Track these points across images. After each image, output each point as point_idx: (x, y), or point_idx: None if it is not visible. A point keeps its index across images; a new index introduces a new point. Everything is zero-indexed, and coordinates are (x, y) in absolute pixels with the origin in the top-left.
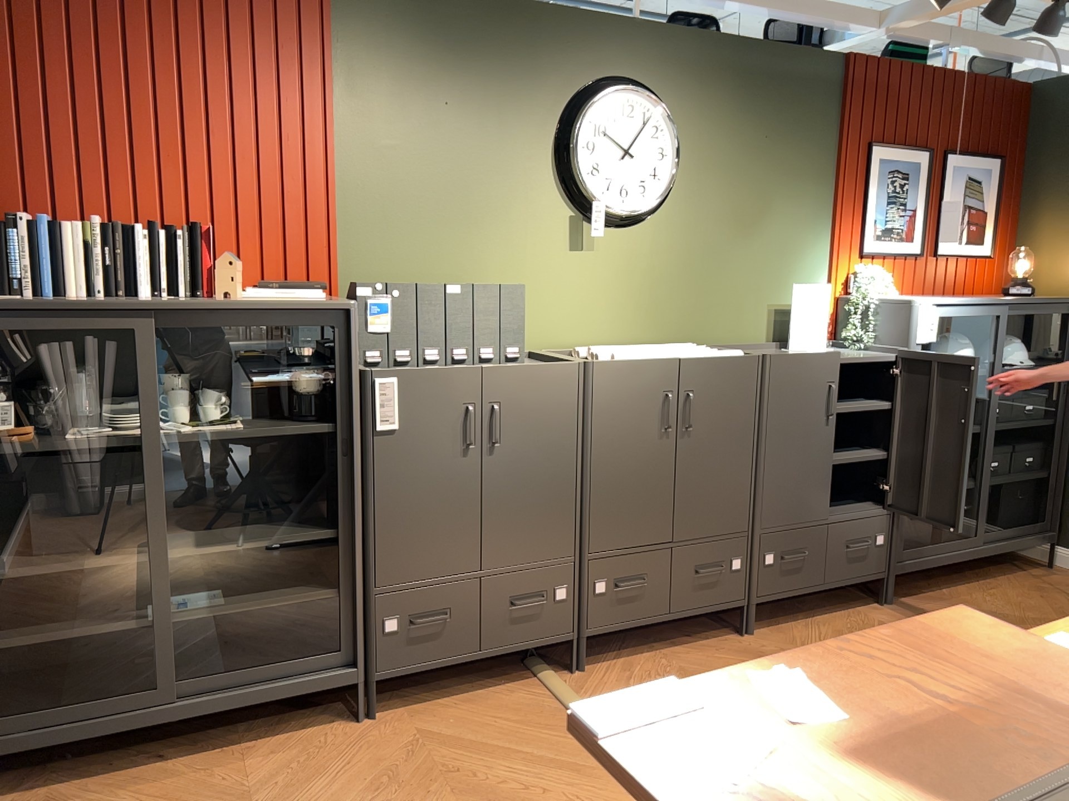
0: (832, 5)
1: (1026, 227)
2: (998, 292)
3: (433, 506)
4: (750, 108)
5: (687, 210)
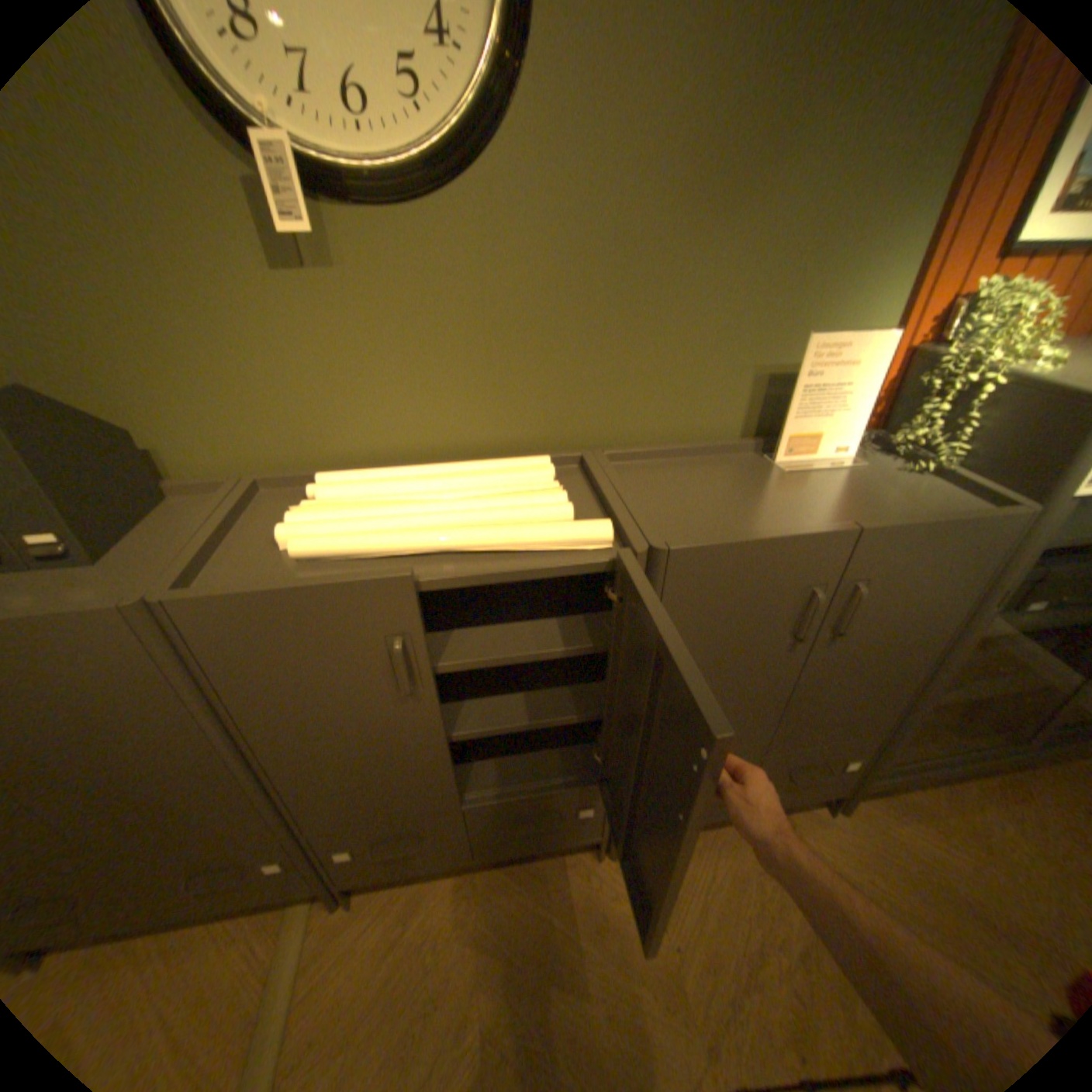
0: None
1: None
2: None
3: None
4: None
5: (564, 144)
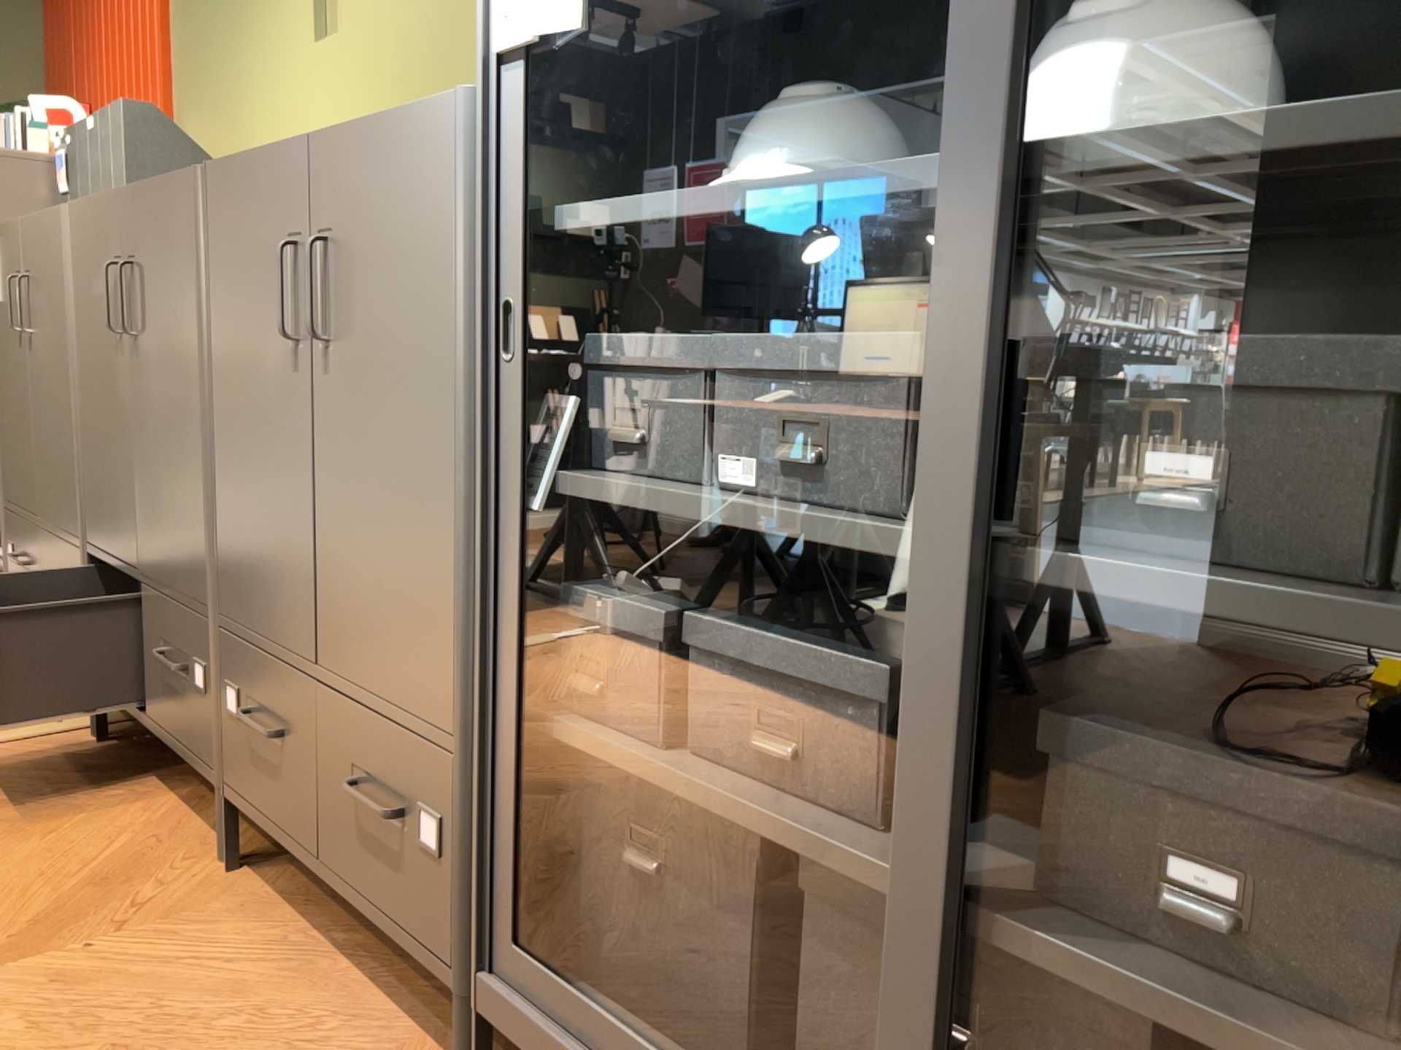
0: None
1: None
2: None
3: (16, 411)
4: None
5: None
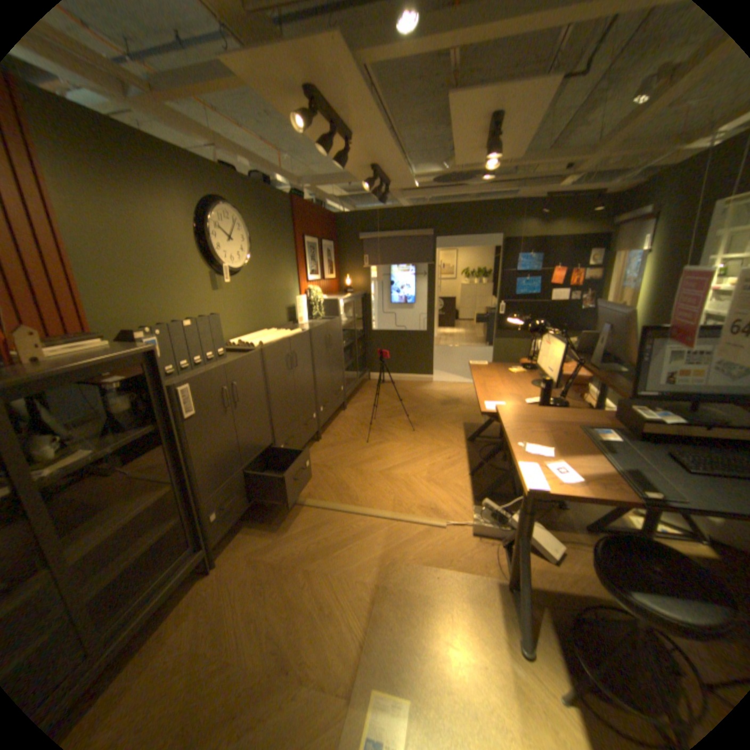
0: (285, 171)
1: (342, 267)
2: (338, 291)
3: (219, 446)
4: (266, 216)
5: (254, 266)
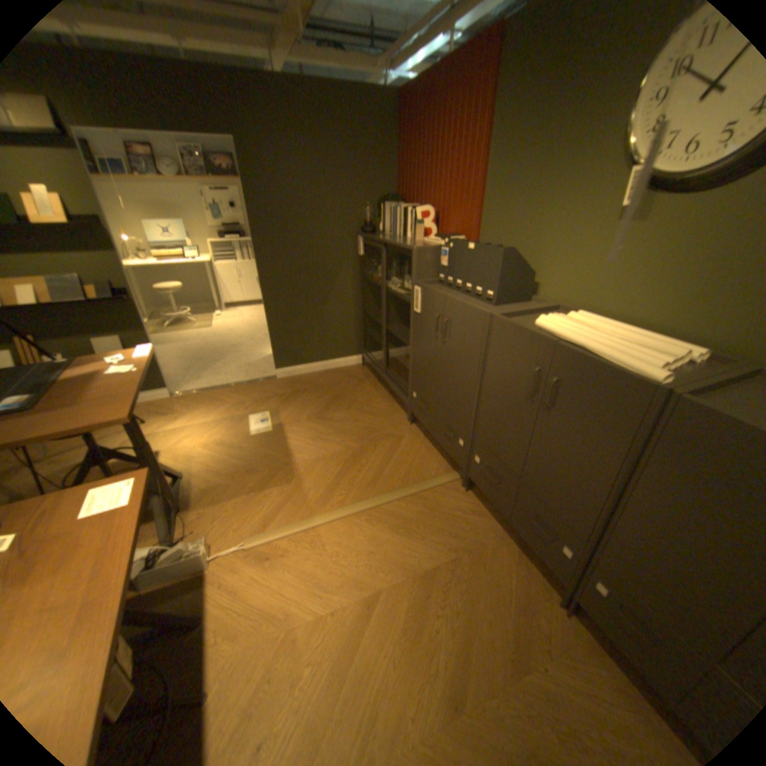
0: None
1: None
2: None
3: (427, 357)
4: None
5: None
